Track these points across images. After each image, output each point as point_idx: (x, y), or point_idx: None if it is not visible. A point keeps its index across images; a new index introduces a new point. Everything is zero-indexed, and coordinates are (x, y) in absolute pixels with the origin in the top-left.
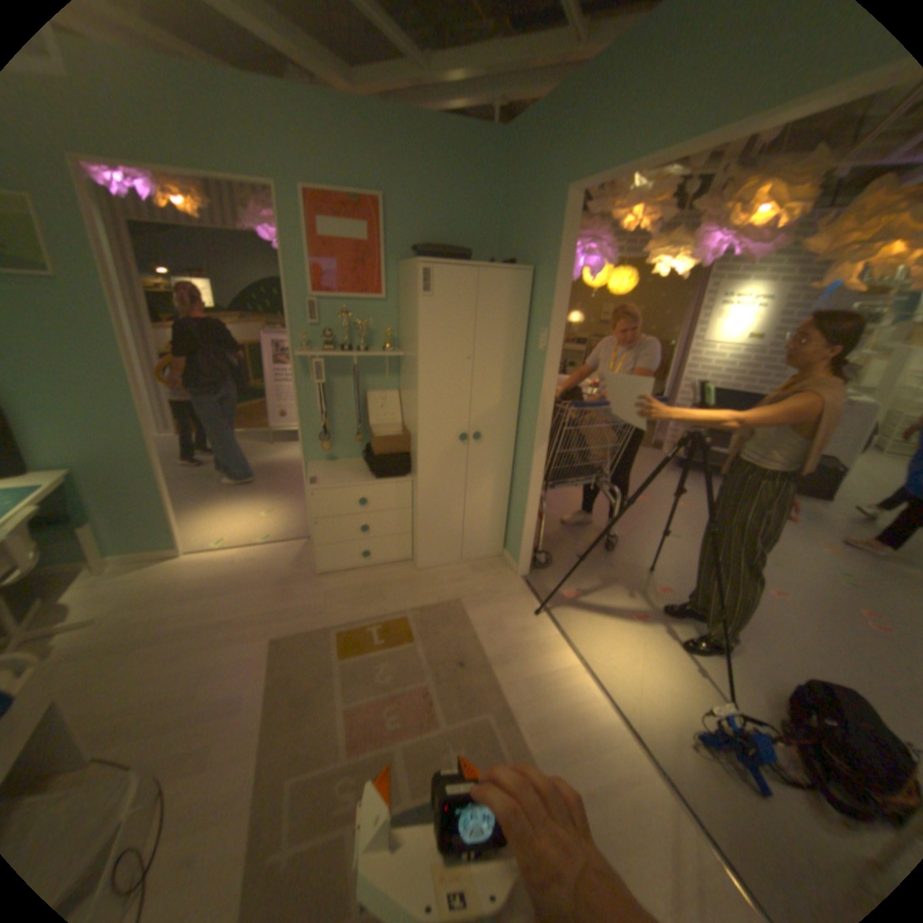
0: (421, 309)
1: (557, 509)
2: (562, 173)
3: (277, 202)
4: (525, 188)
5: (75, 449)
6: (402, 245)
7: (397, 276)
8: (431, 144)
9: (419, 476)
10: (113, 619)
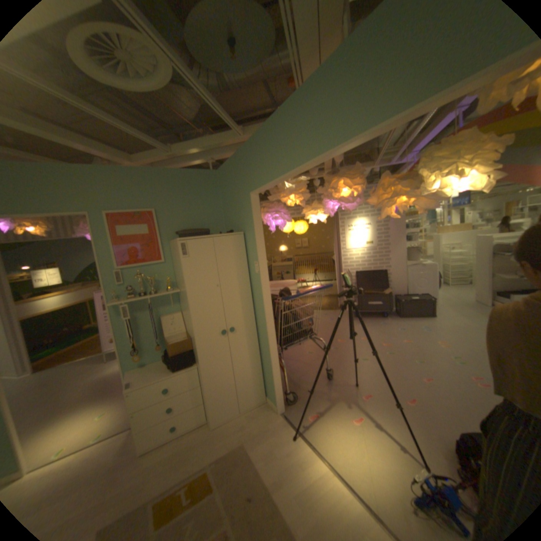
0: (183, 265)
1: (295, 361)
2: (245, 188)
3: (90, 223)
4: (231, 196)
5: None
6: (170, 233)
7: (169, 249)
8: (178, 183)
9: (200, 365)
10: None
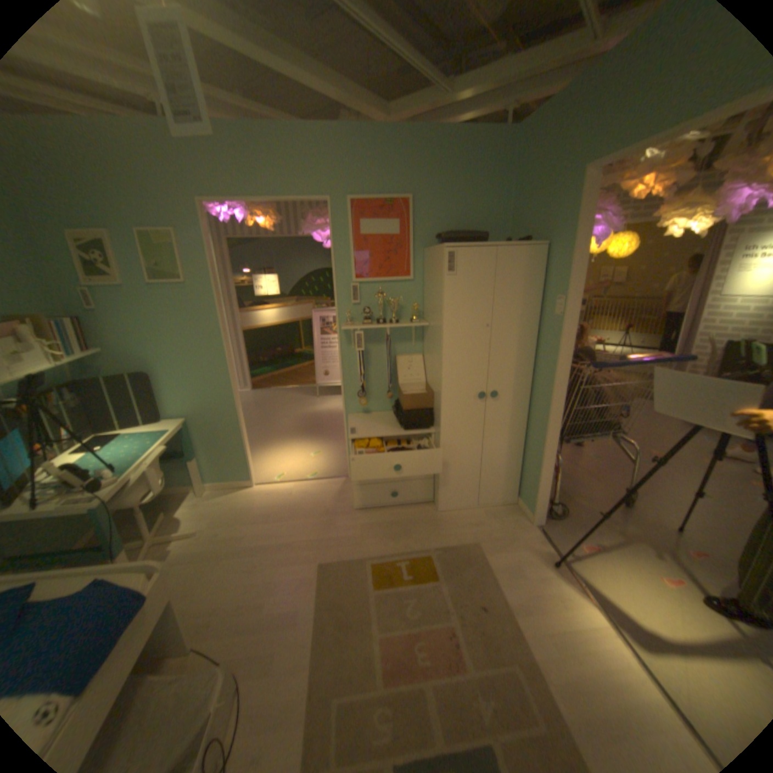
0: (445, 286)
1: (568, 461)
2: (577, 154)
3: (330, 213)
4: (538, 173)
5: (188, 404)
6: (426, 234)
7: (422, 260)
8: (452, 149)
9: (441, 429)
10: (206, 534)
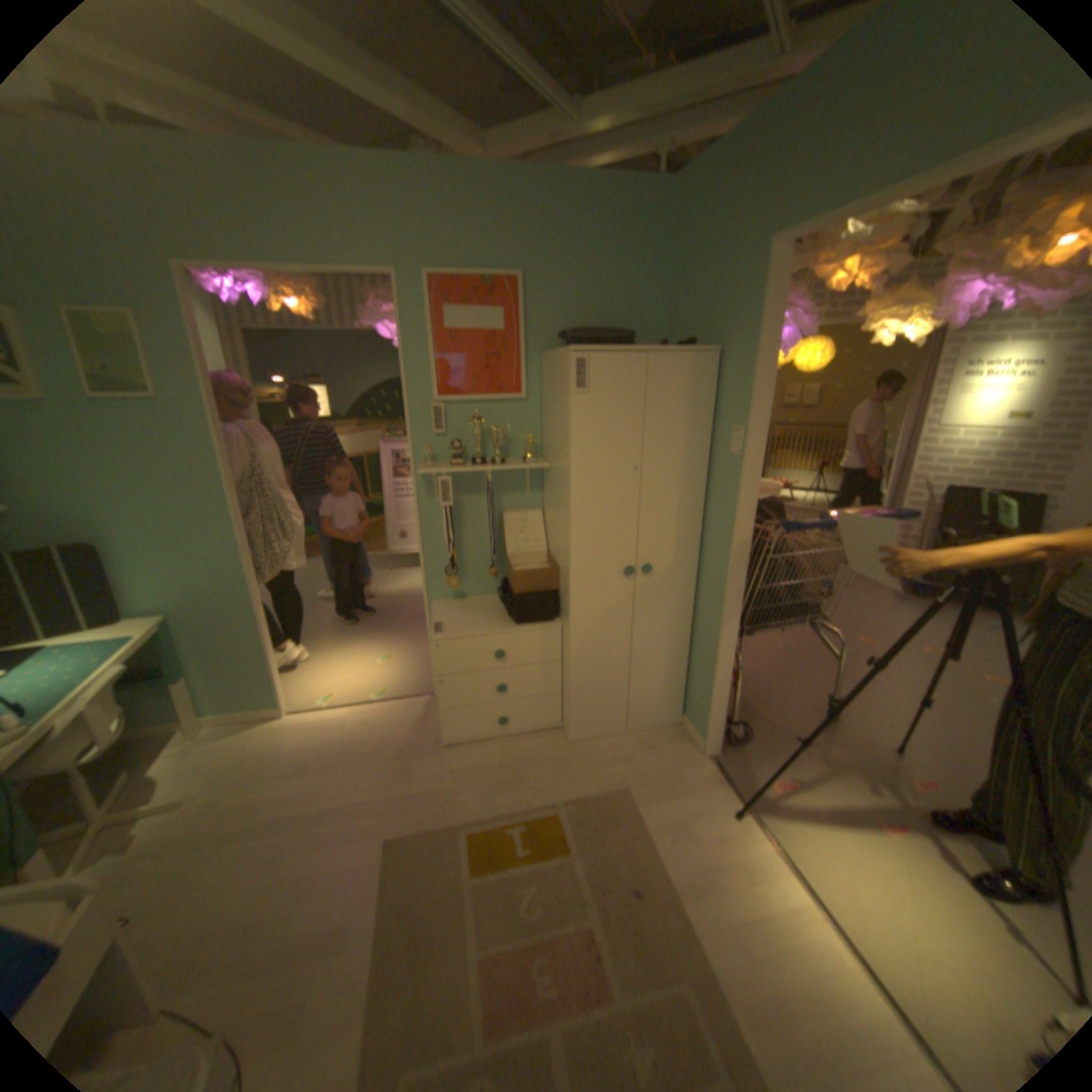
0: (572, 409)
1: (749, 657)
2: (759, 221)
3: (396, 293)
4: (704, 247)
5: (167, 592)
6: (544, 331)
7: (538, 369)
8: (580, 206)
9: (571, 622)
10: (200, 802)
